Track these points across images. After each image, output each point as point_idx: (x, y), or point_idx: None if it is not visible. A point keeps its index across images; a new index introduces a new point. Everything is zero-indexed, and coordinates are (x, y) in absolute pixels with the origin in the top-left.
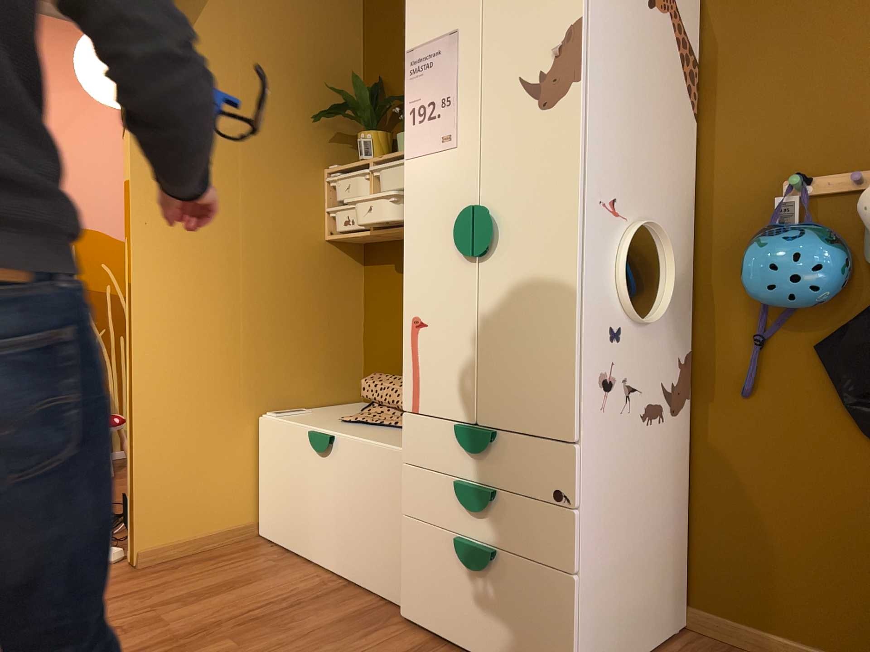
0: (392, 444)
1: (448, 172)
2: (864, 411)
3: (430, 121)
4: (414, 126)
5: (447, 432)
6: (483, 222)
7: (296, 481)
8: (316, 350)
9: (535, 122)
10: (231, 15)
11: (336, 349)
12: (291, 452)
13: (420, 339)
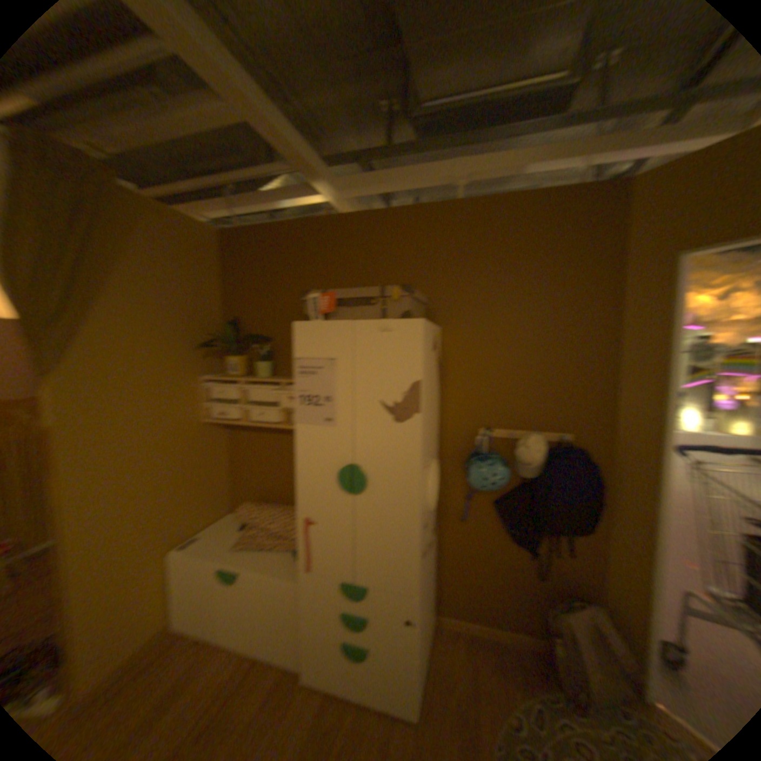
0: (281, 579)
1: (328, 441)
2: (512, 533)
3: (313, 407)
4: (300, 406)
5: (330, 586)
6: (357, 479)
7: (203, 600)
8: (198, 495)
9: (389, 429)
10: (123, 283)
11: (210, 489)
12: (196, 582)
13: (309, 532)
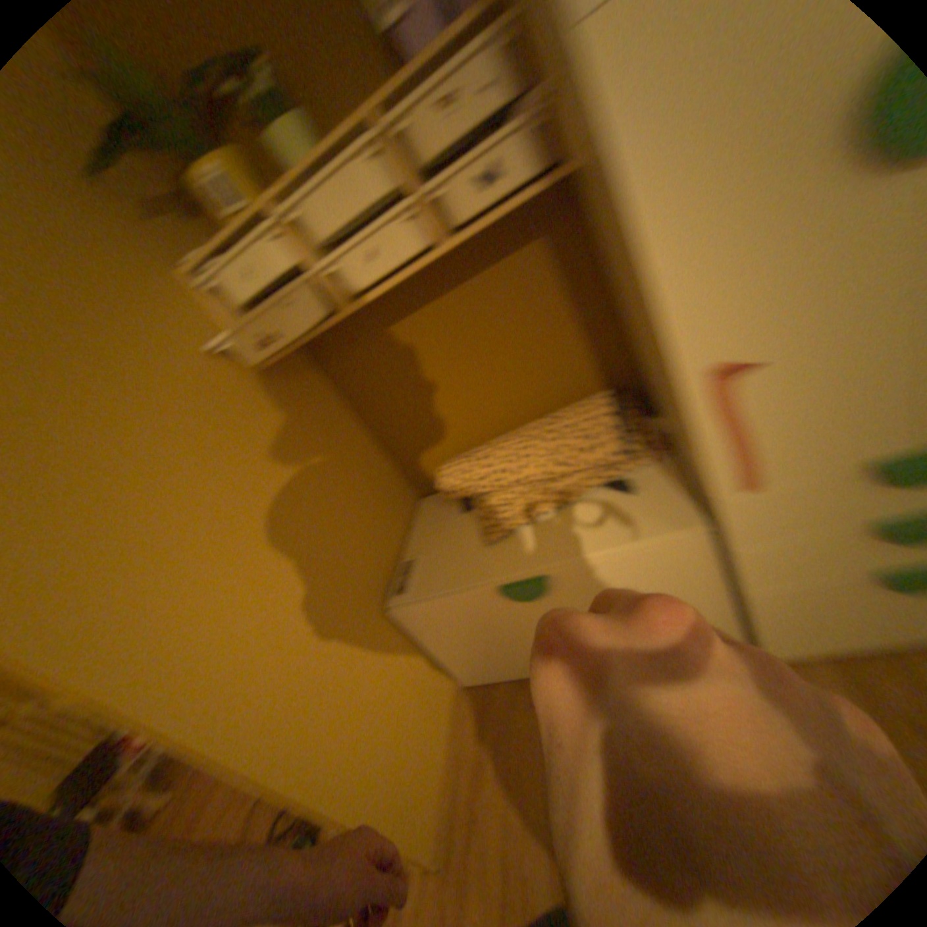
0: (649, 533)
1: None
2: None
3: None
4: None
5: (838, 483)
6: None
7: (501, 631)
8: (364, 494)
9: None
10: None
11: (373, 475)
12: (474, 615)
13: (746, 392)
